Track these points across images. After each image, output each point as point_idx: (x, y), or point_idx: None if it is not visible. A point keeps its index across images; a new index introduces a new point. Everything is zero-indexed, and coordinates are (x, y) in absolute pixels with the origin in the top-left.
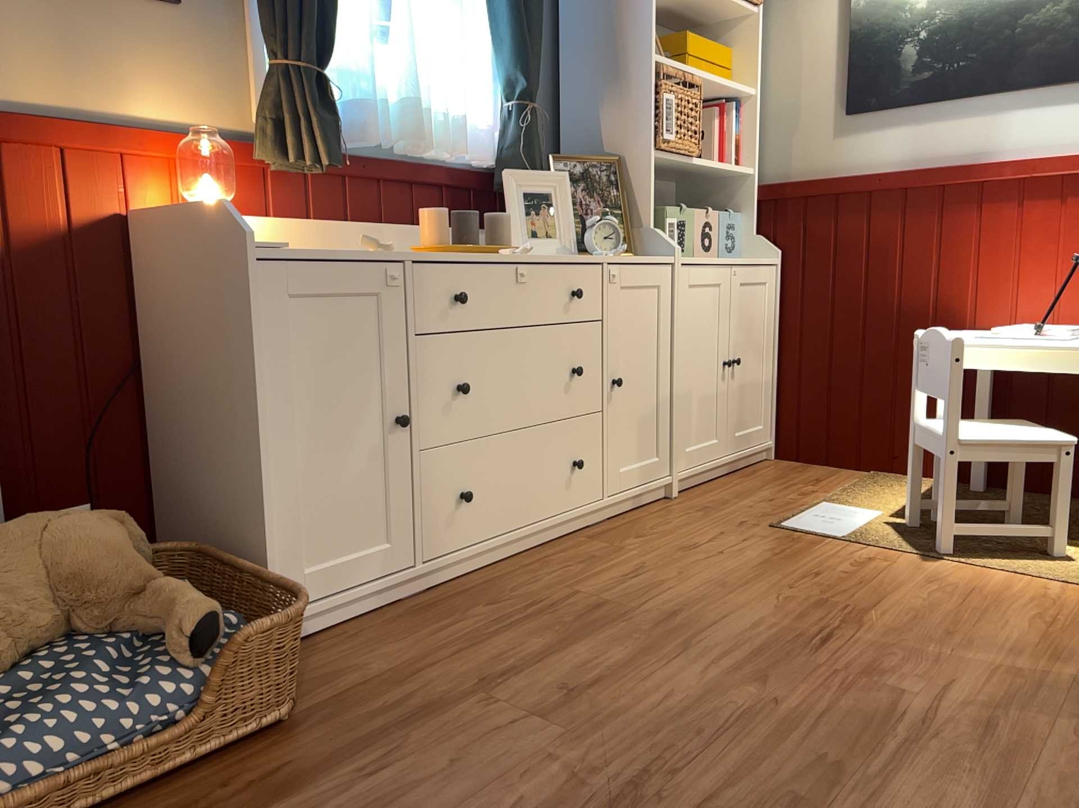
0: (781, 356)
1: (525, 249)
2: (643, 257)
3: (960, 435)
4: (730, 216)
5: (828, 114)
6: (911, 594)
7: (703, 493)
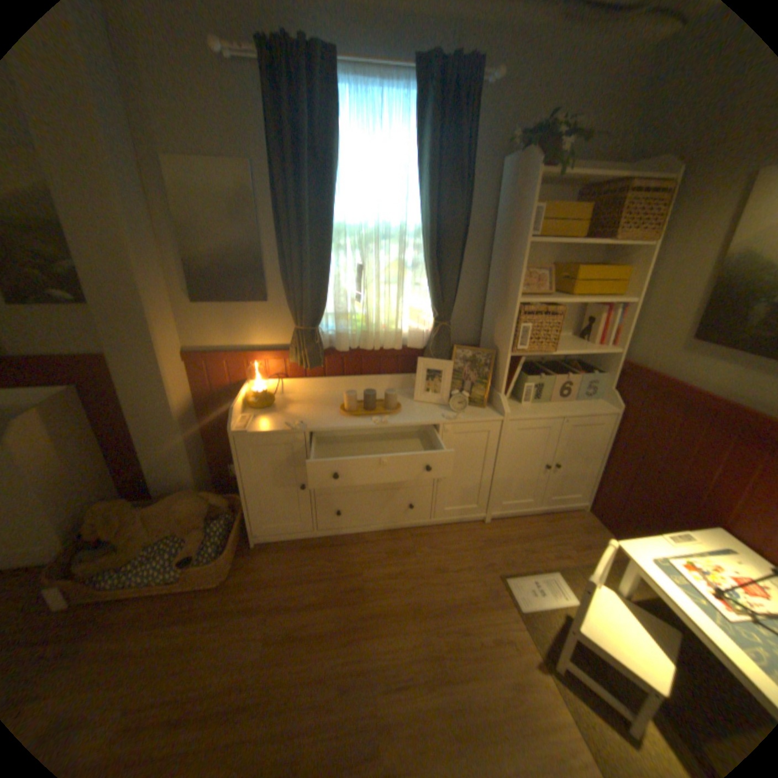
0: (608, 465)
1: (379, 423)
2: (485, 414)
3: (588, 629)
4: (603, 373)
5: (685, 332)
6: (488, 692)
7: (507, 527)
